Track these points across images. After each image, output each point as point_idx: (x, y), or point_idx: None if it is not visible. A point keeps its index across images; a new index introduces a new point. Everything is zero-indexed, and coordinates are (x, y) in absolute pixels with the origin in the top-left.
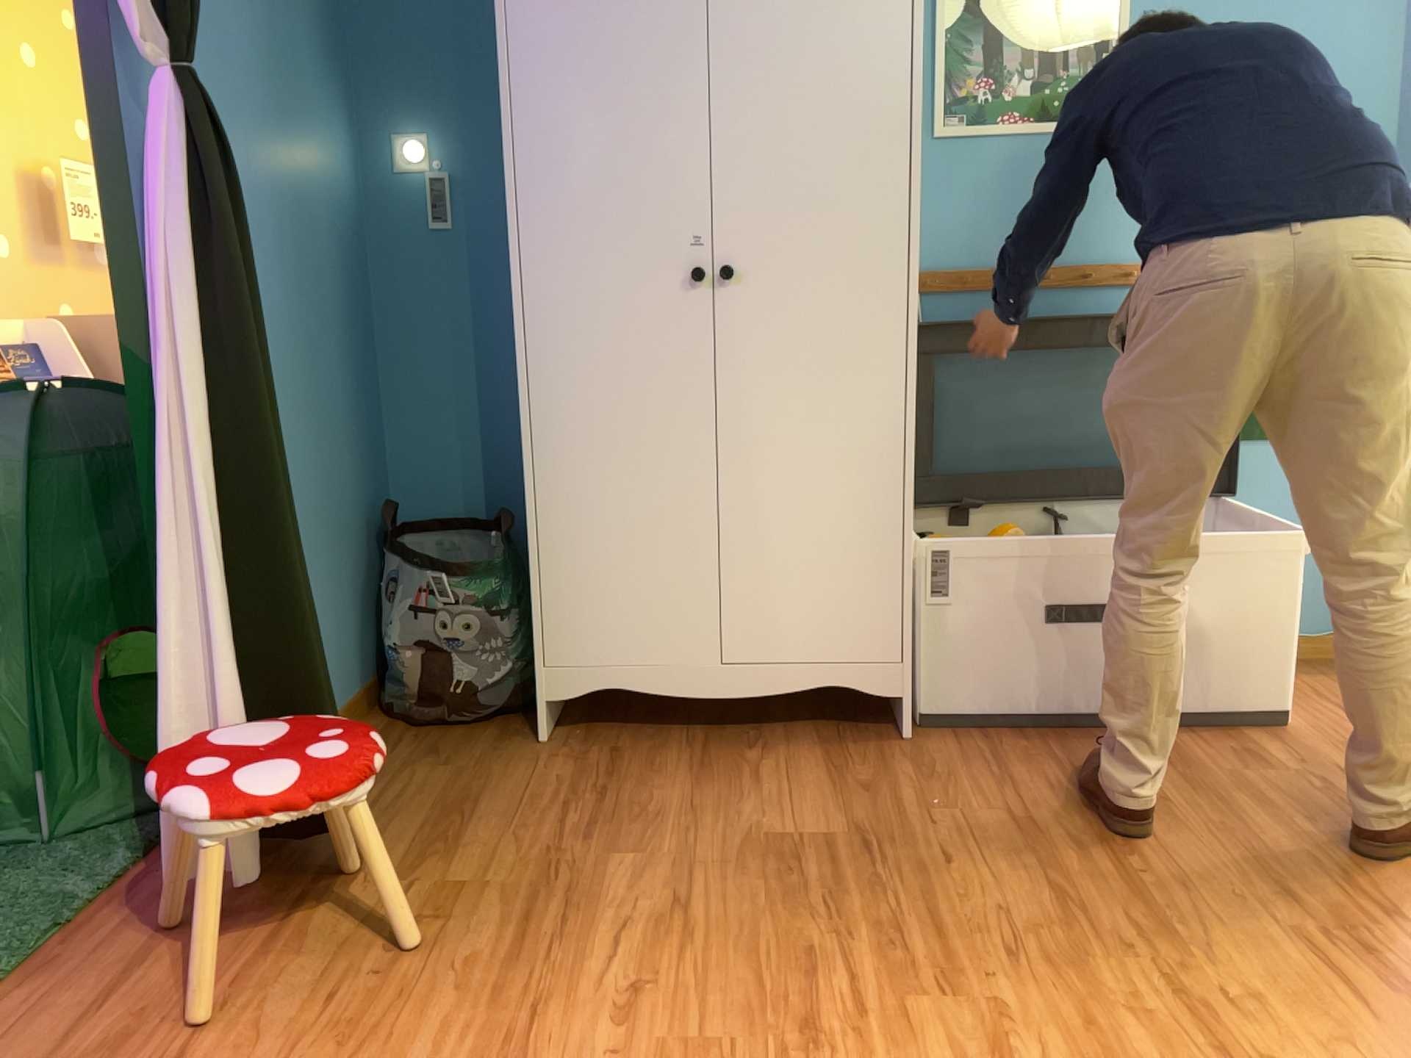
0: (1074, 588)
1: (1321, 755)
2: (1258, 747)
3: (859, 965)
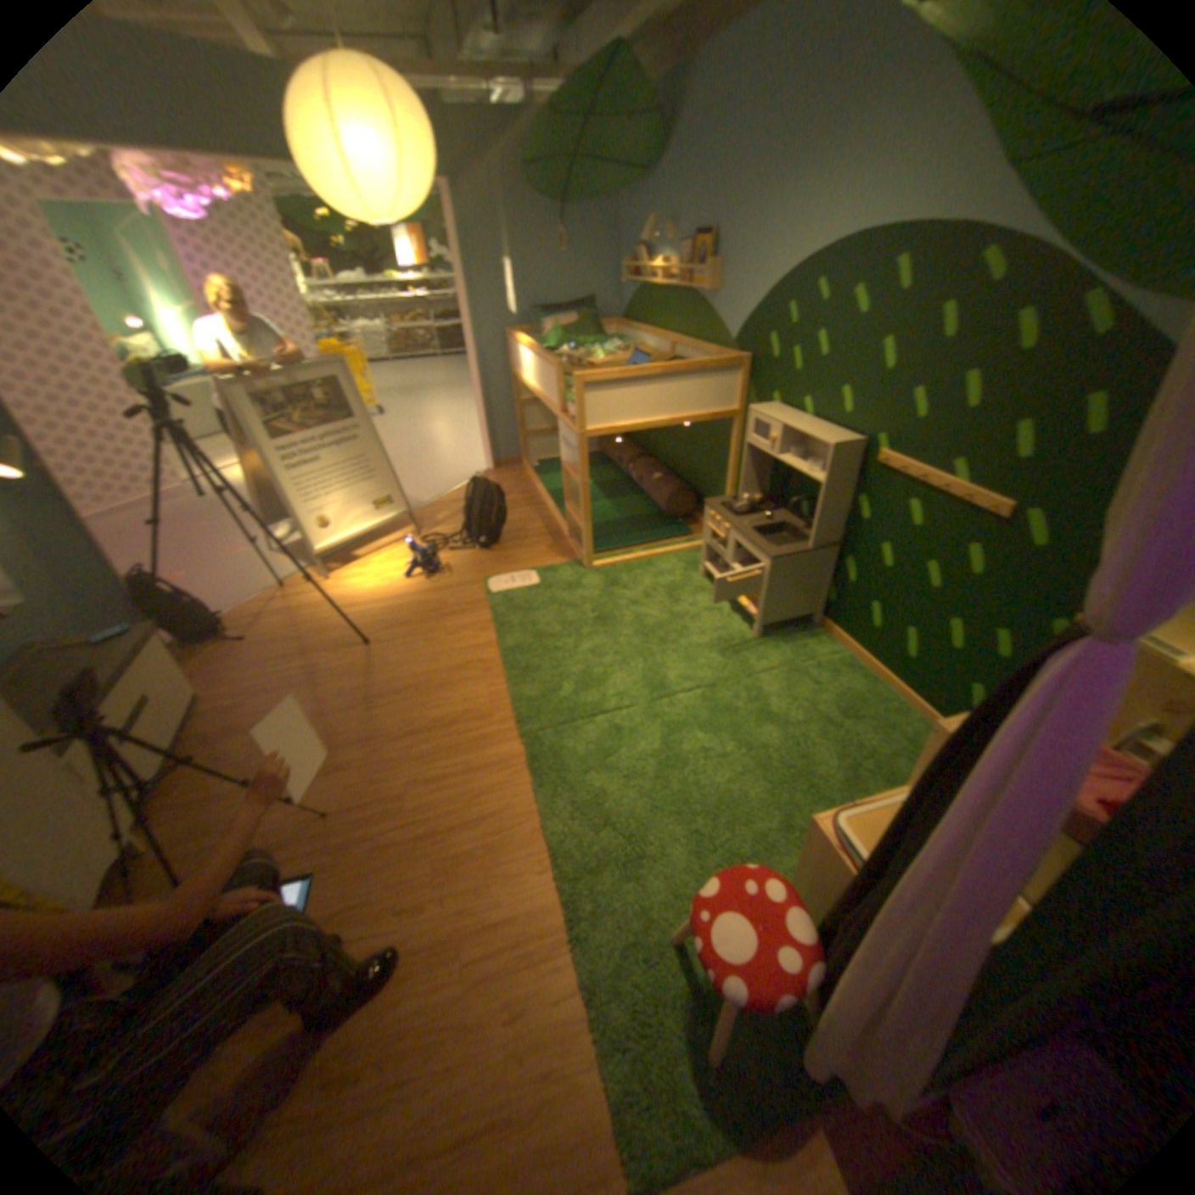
0: (119, 721)
1: (232, 691)
2: (217, 709)
3: (379, 830)
